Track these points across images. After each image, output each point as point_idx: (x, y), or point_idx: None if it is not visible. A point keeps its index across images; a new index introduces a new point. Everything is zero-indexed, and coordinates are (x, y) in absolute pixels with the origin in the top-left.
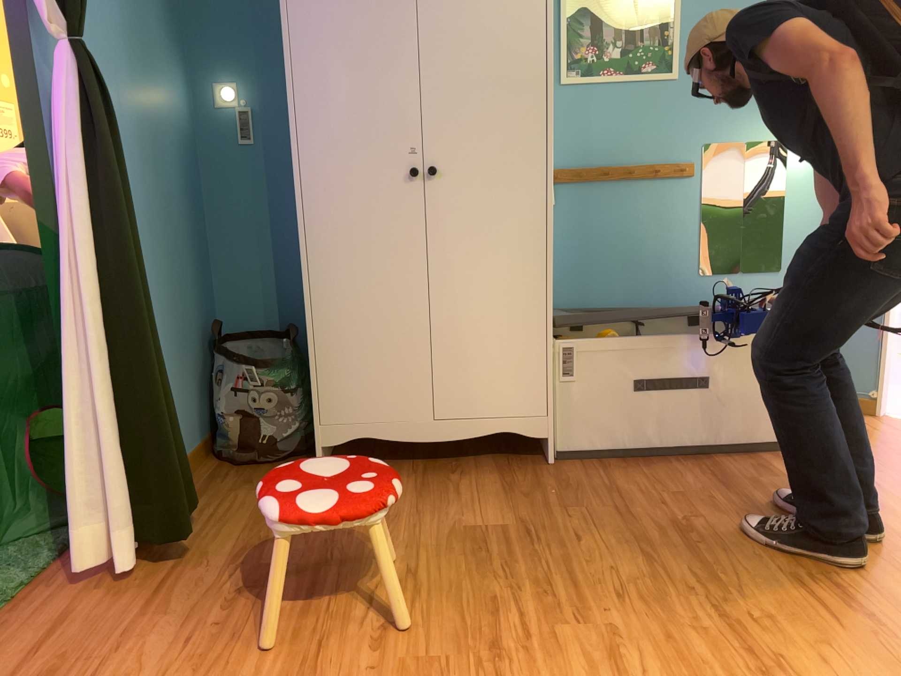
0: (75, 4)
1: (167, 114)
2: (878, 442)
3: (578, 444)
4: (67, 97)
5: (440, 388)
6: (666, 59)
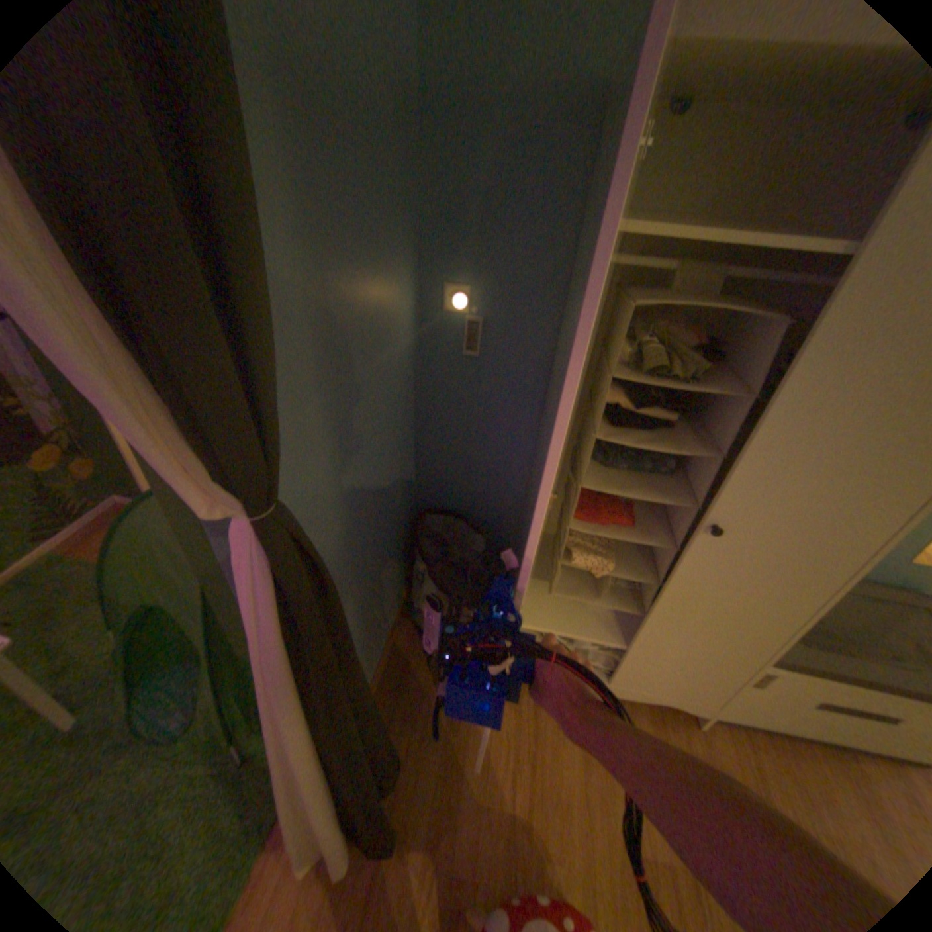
0: (267, 458)
1: (392, 347)
2: None
3: (736, 715)
4: (264, 594)
5: (627, 663)
6: None
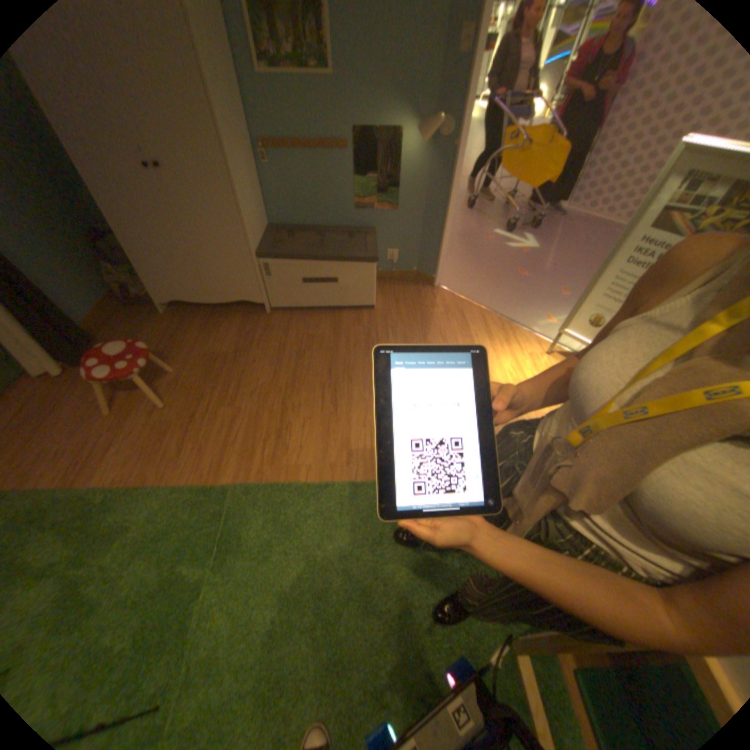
0: None
1: None
2: (420, 303)
3: (281, 303)
4: None
5: (208, 279)
6: (323, 56)
